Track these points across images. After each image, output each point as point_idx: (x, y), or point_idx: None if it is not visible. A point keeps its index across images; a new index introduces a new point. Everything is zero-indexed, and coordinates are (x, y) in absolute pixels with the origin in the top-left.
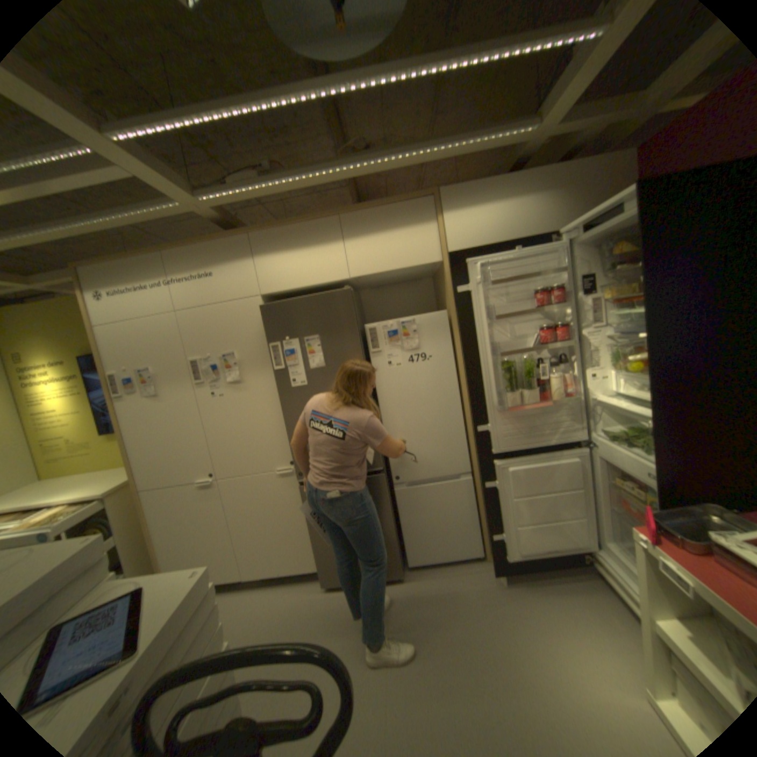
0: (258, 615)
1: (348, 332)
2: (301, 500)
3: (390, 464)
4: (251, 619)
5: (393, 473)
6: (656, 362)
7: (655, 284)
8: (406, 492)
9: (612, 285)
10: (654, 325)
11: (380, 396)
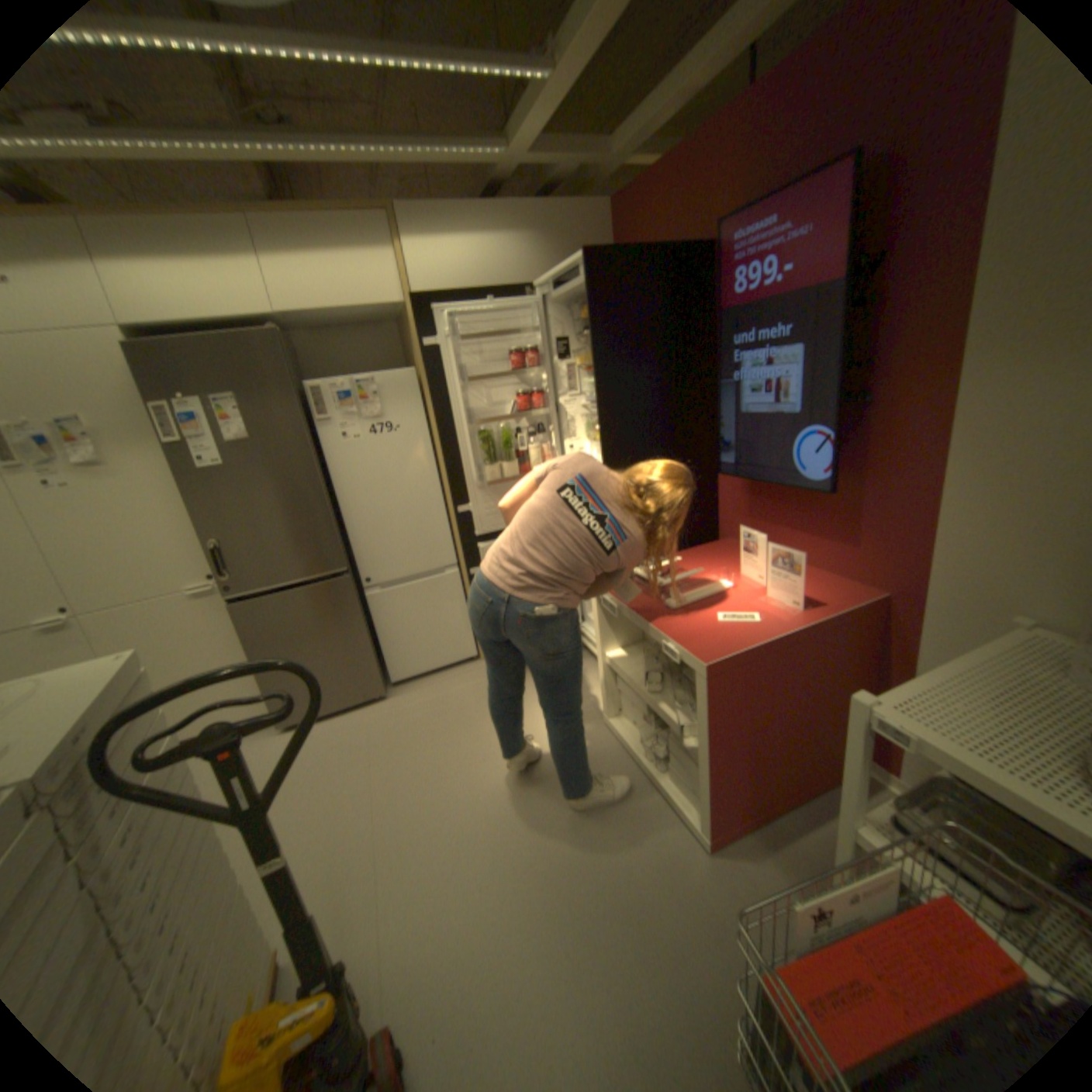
0: None
1: (280, 391)
2: (232, 626)
3: (357, 565)
4: None
5: (362, 575)
6: (607, 430)
7: (604, 354)
8: (380, 597)
9: (584, 352)
10: (604, 394)
11: (335, 478)
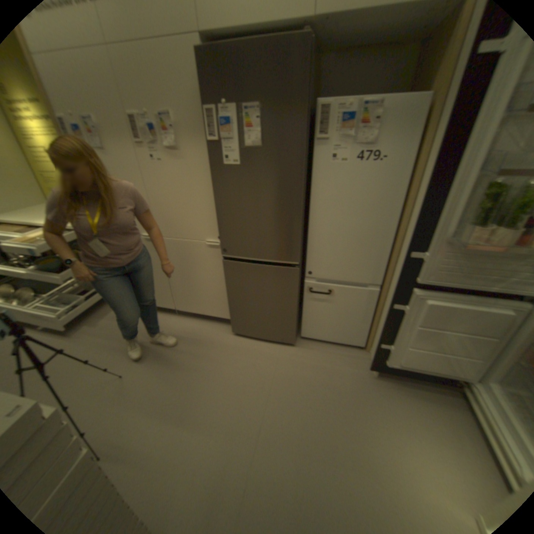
0: (185, 337)
1: (295, 103)
2: (224, 269)
3: (305, 258)
4: (180, 338)
5: (306, 267)
6: None
7: None
8: (313, 286)
9: None
10: None
11: (313, 192)
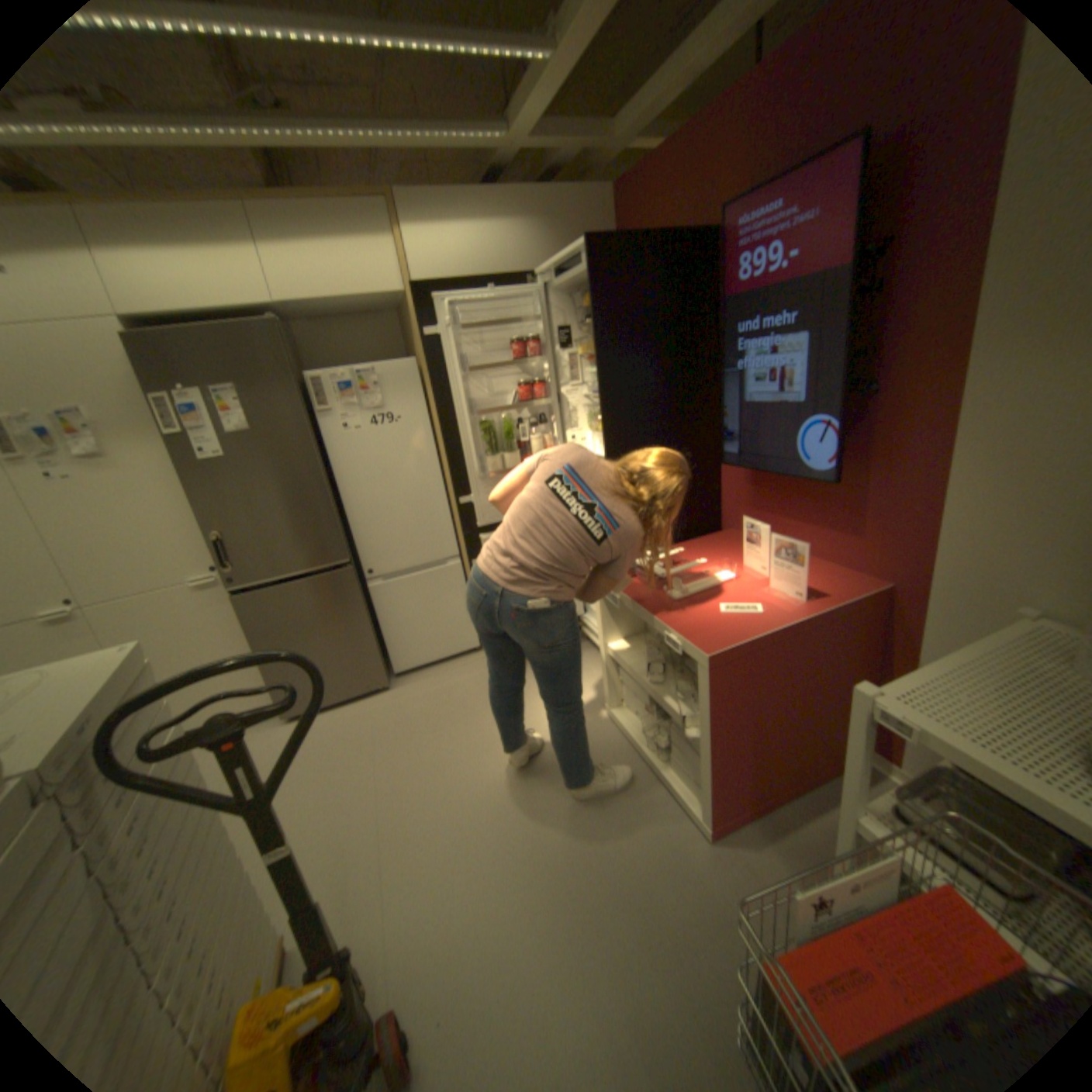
0: None
1: (280, 382)
2: (236, 617)
3: (359, 556)
4: None
5: (364, 567)
6: (609, 420)
7: (606, 343)
8: (383, 588)
9: (586, 341)
10: (606, 384)
11: (337, 470)
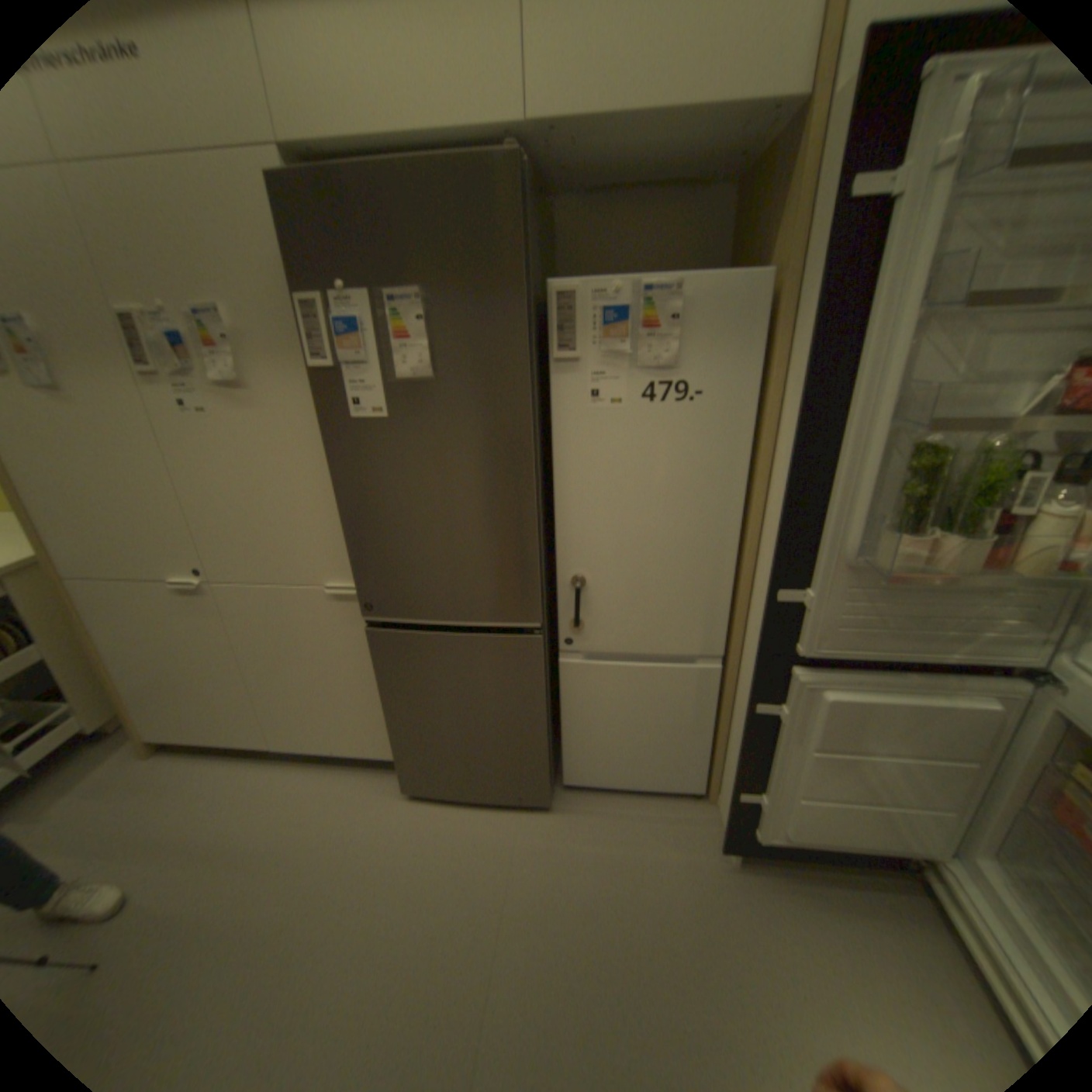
0: (287, 821)
1: (500, 291)
2: (375, 646)
3: (558, 610)
4: (272, 825)
5: (561, 631)
6: None
7: None
8: (581, 670)
9: None
10: None
11: (559, 469)
